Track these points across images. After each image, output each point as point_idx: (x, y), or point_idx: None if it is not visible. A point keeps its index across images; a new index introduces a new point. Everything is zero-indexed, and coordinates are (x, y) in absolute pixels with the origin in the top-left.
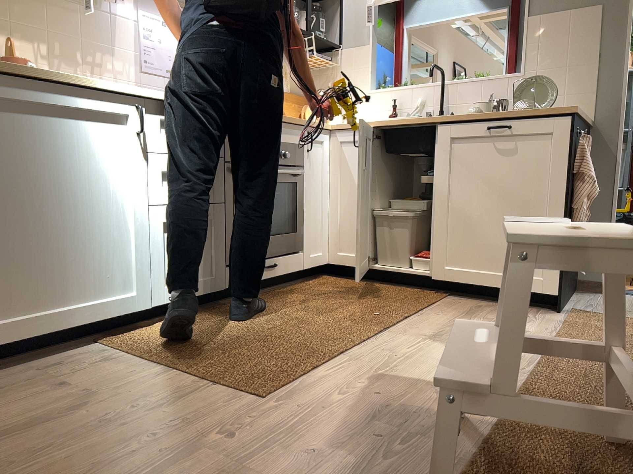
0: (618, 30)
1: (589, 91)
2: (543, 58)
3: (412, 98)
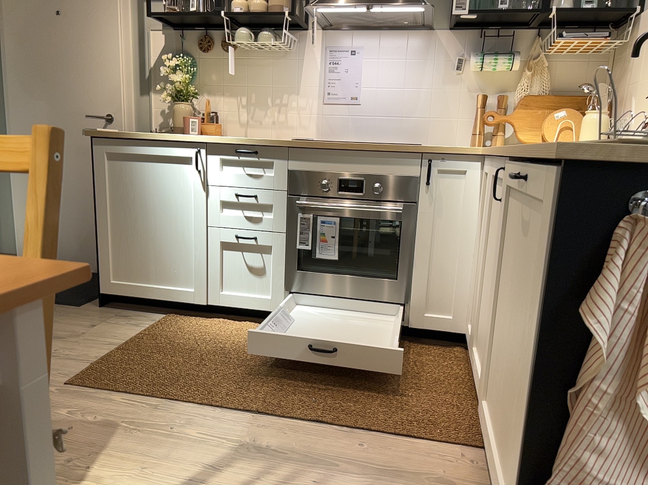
0: None
1: None
2: None
3: None
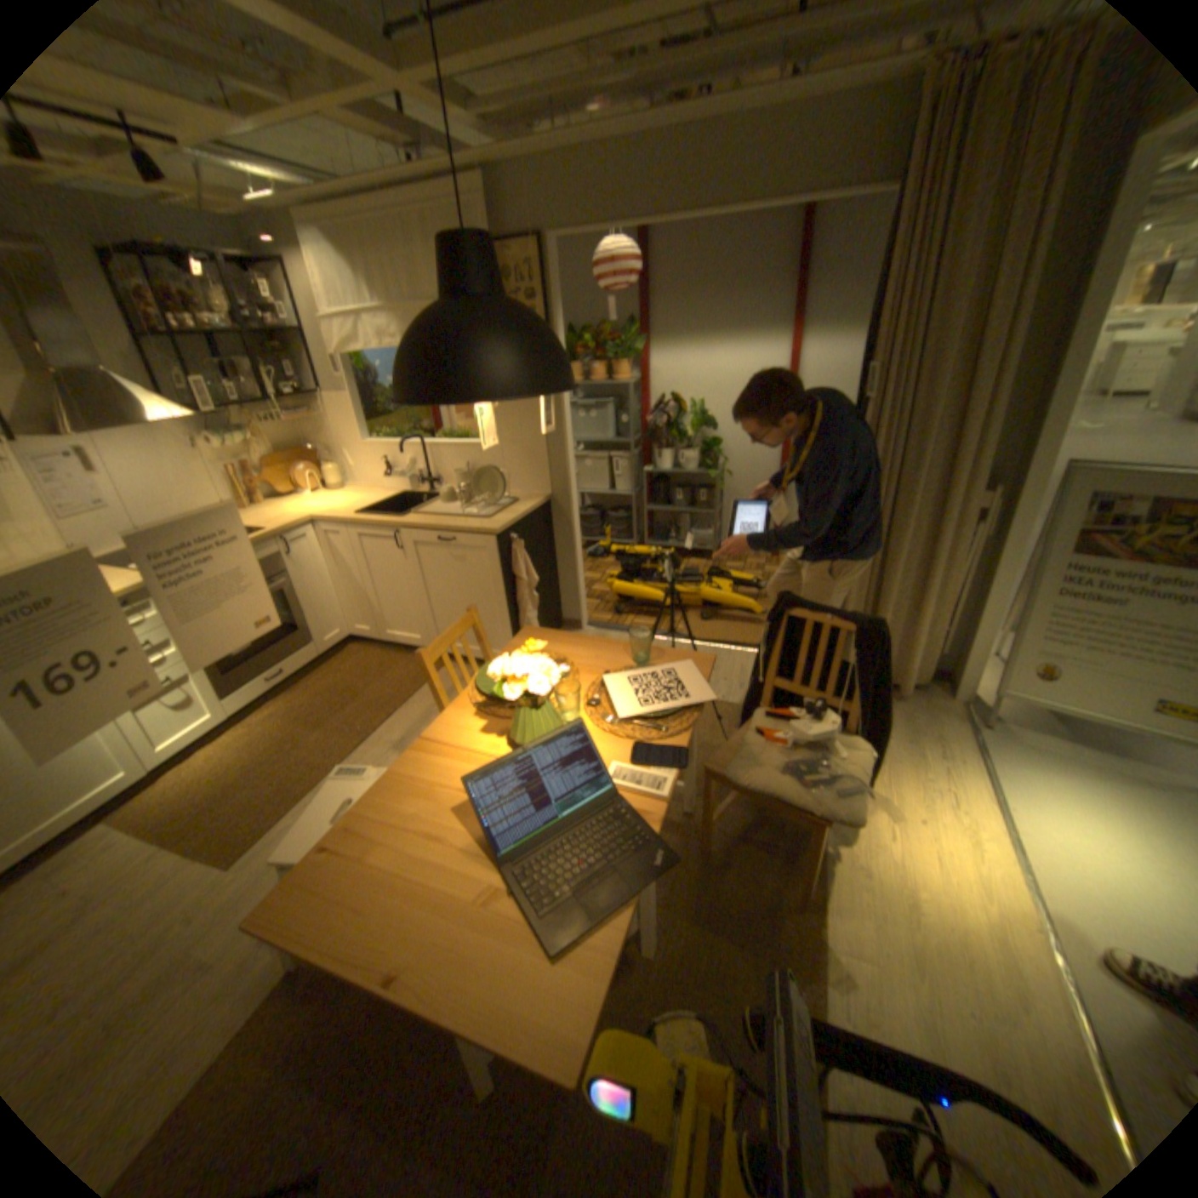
0: (558, 411)
1: (545, 465)
2: (505, 429)
3: (404, 453)
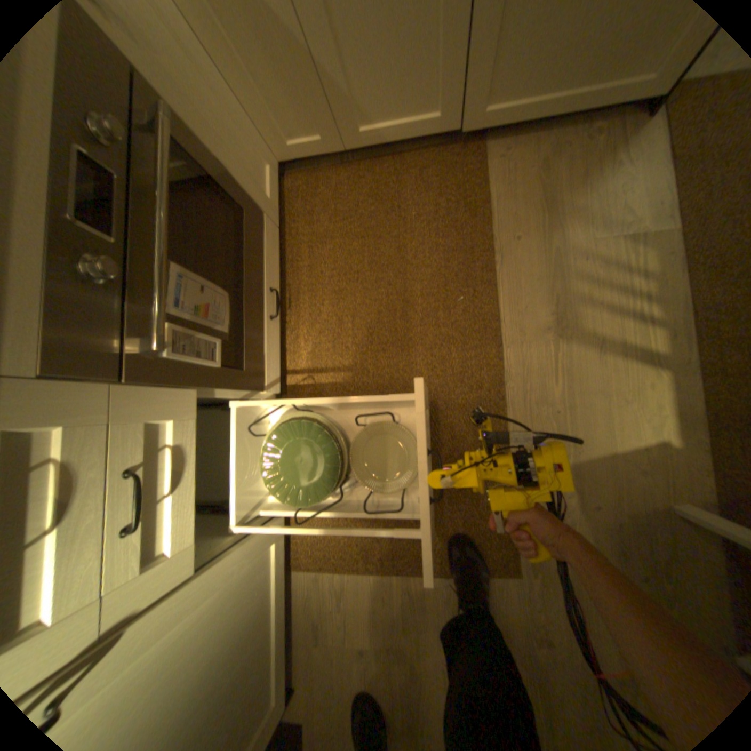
0: None
1: None
2: None
3: None
